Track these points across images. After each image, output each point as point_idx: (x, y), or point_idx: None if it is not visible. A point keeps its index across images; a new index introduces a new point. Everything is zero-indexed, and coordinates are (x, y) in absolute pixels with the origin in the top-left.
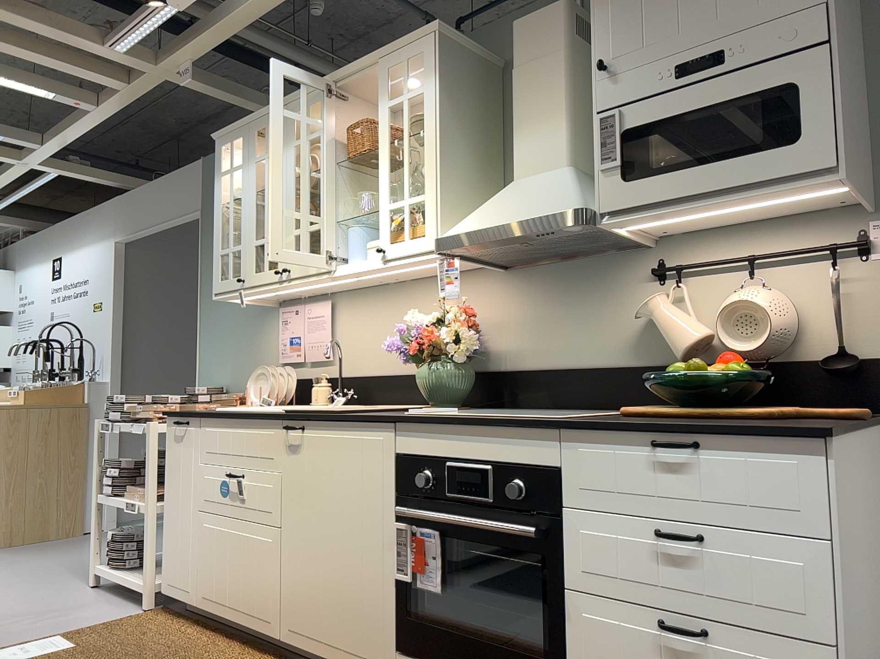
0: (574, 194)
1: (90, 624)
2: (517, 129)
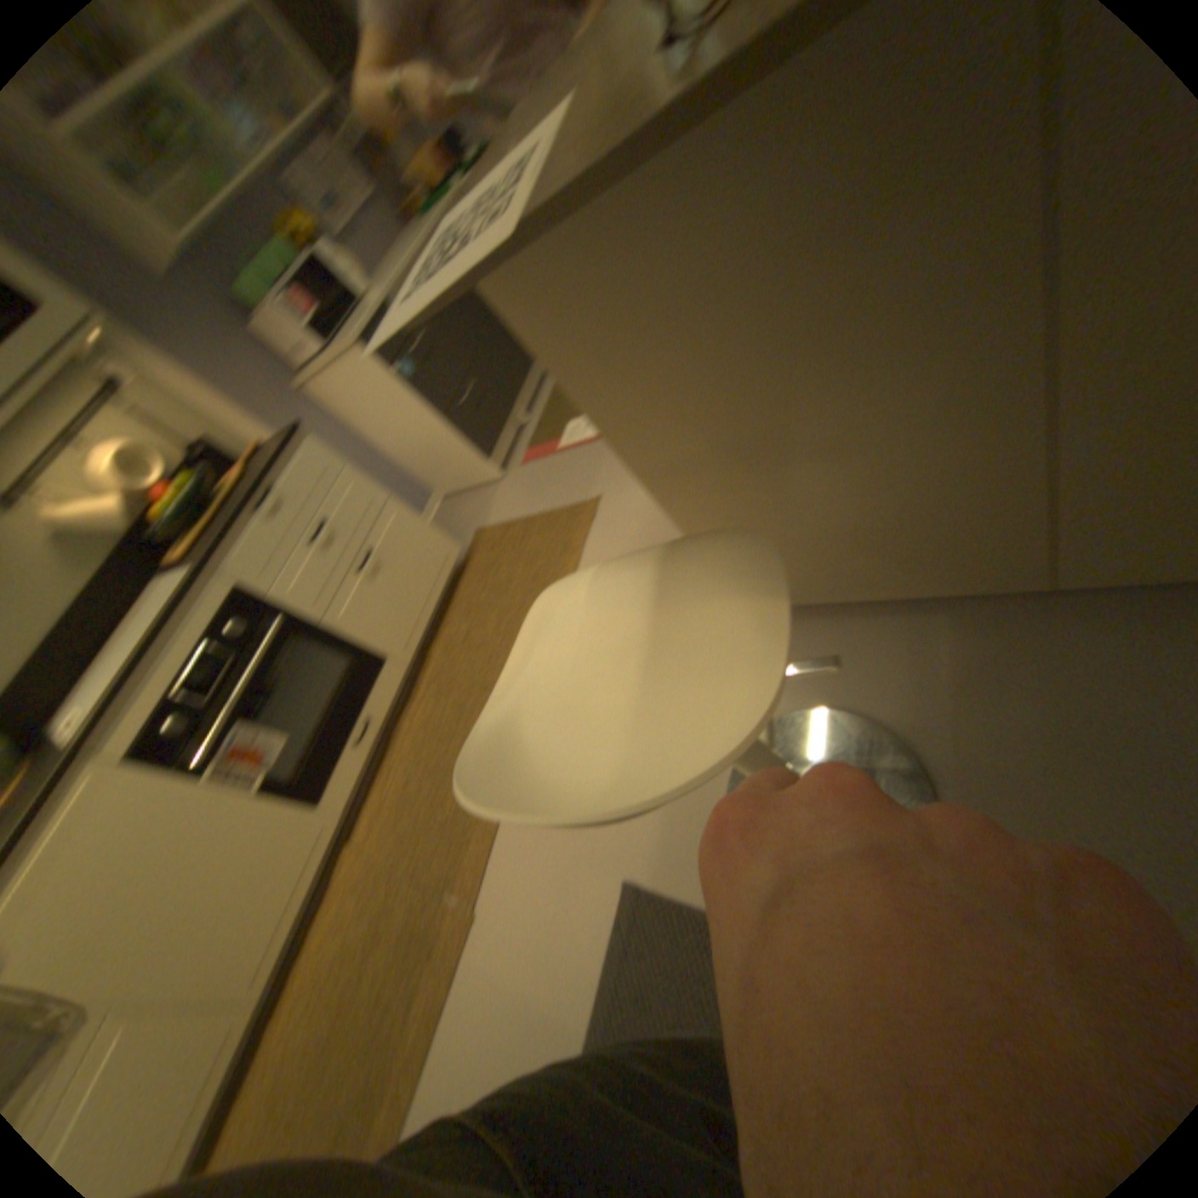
0: None
1: None
2: None
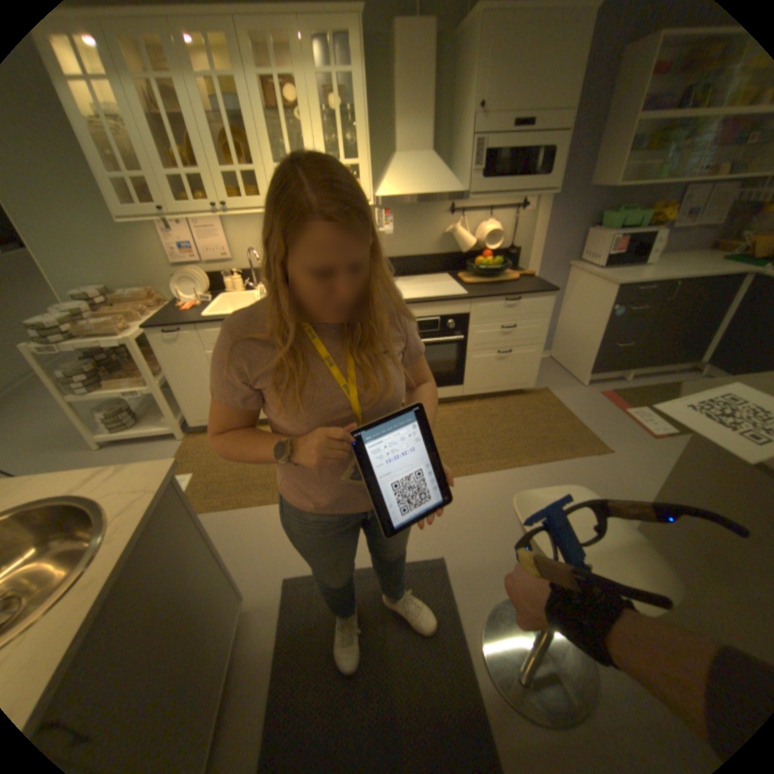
0: (455, 178)
1: None
2: (401, 115)
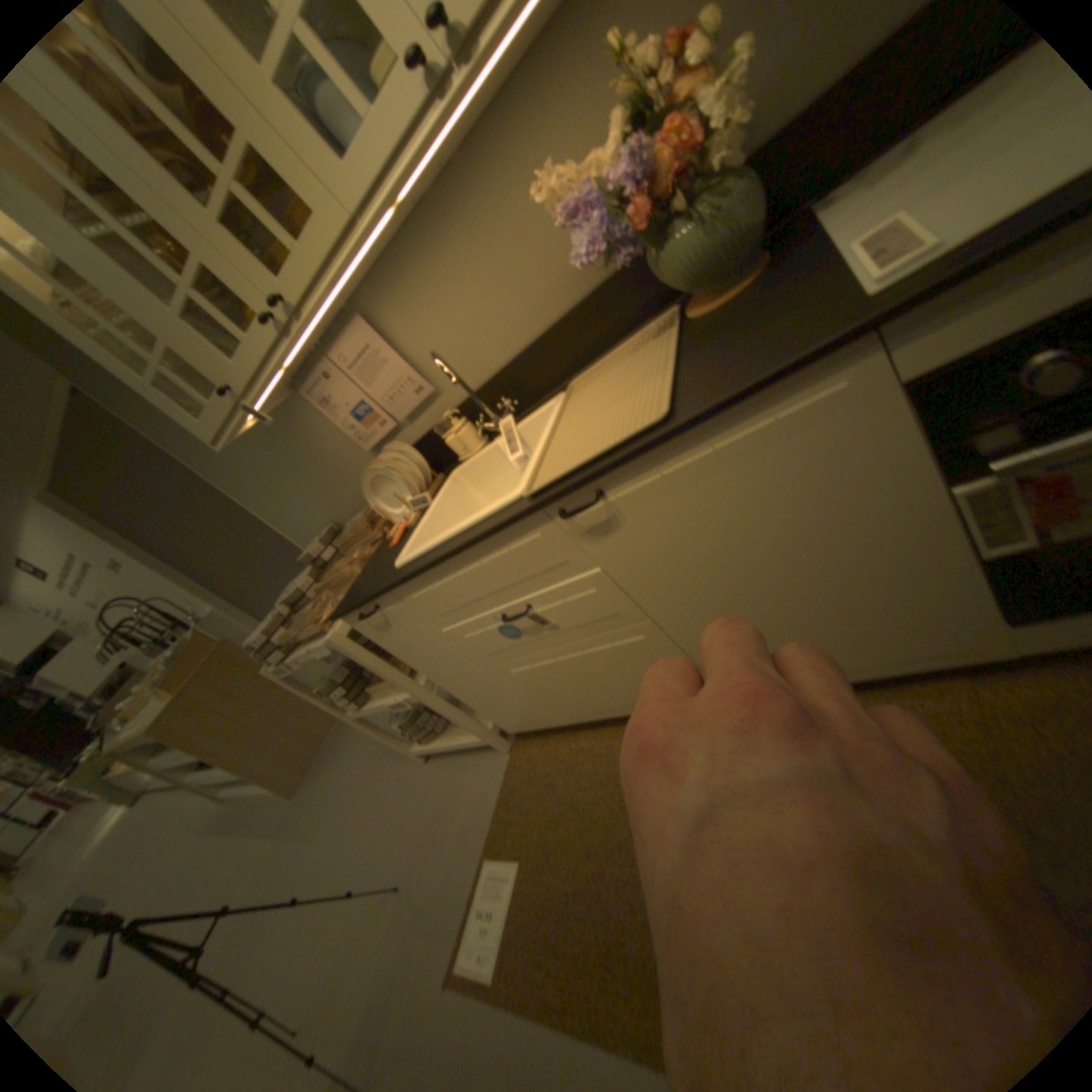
0: None
1: (488, 814)
2: None
